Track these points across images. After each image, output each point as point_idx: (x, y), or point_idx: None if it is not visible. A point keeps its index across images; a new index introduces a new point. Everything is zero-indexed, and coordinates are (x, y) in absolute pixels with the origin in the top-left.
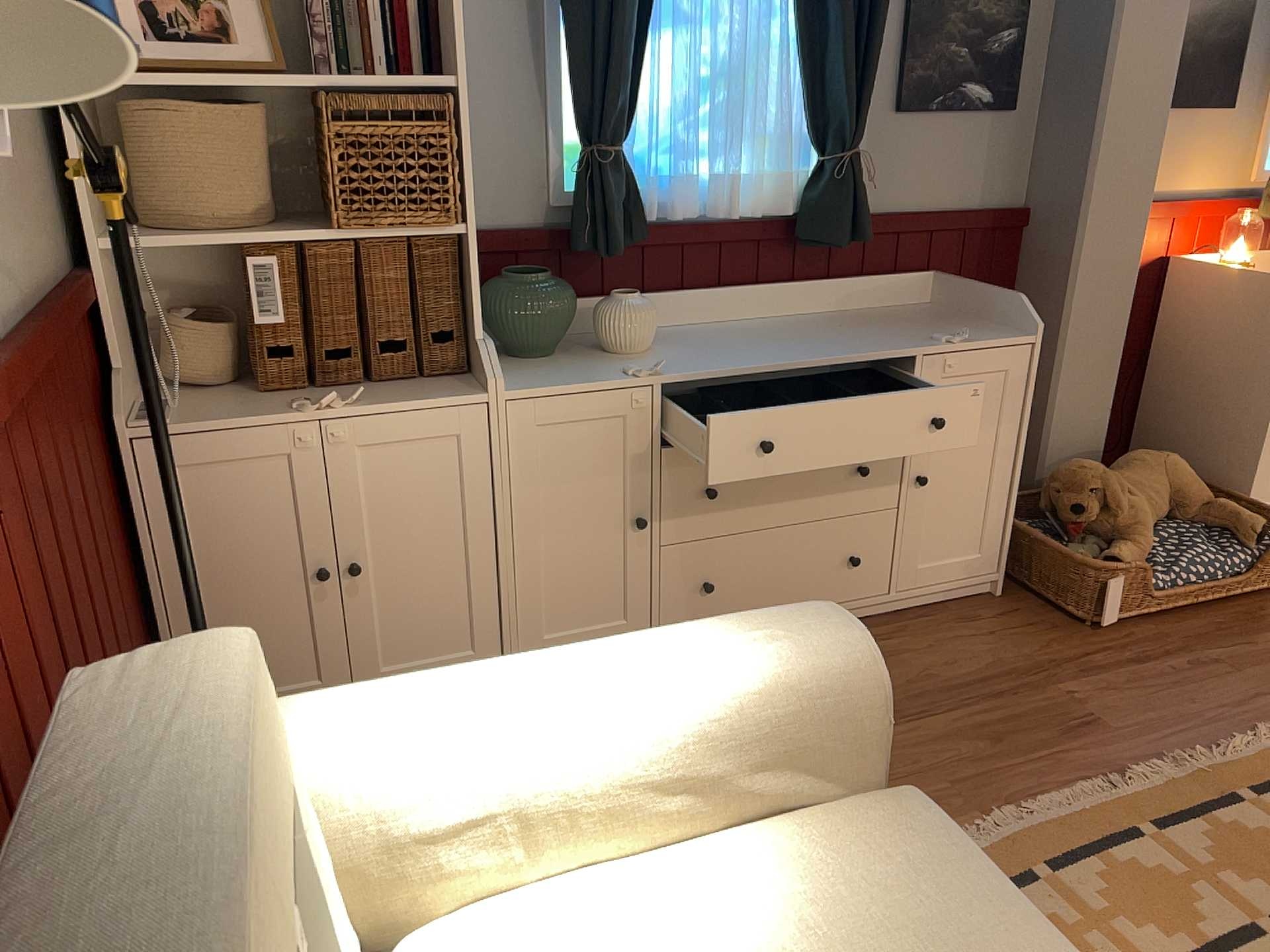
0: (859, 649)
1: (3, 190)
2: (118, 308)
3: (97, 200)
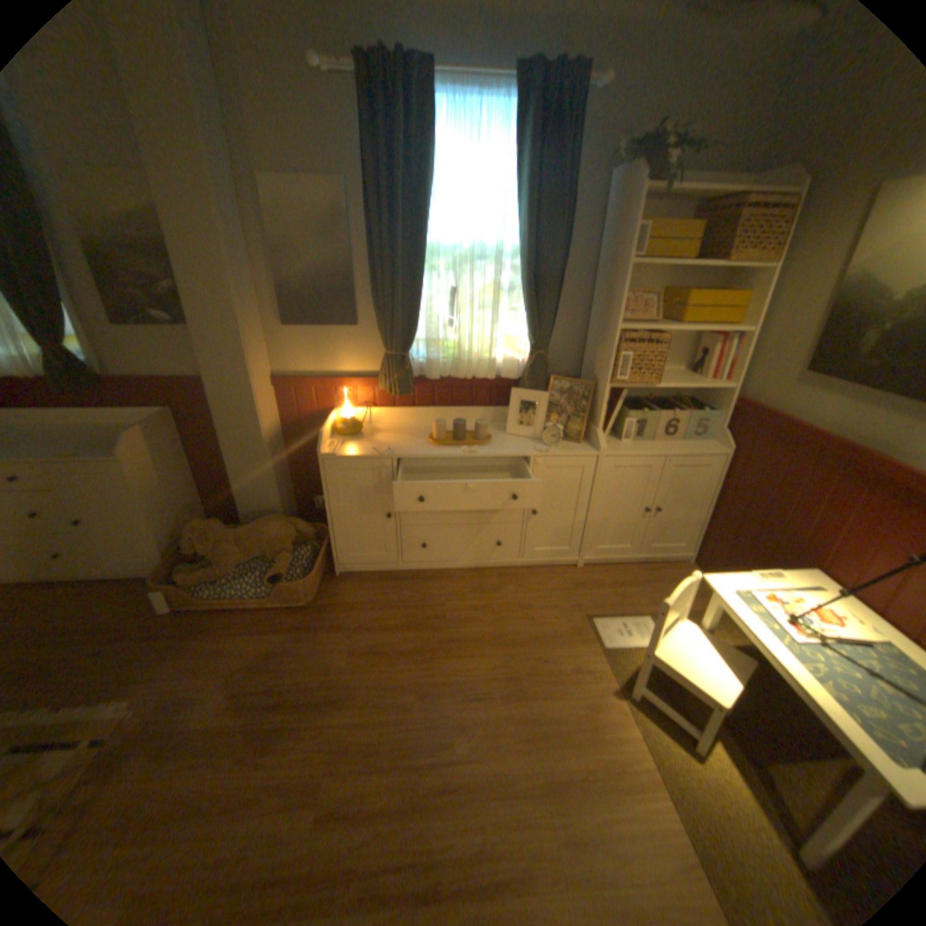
0: None
1: None
2: None
3: None
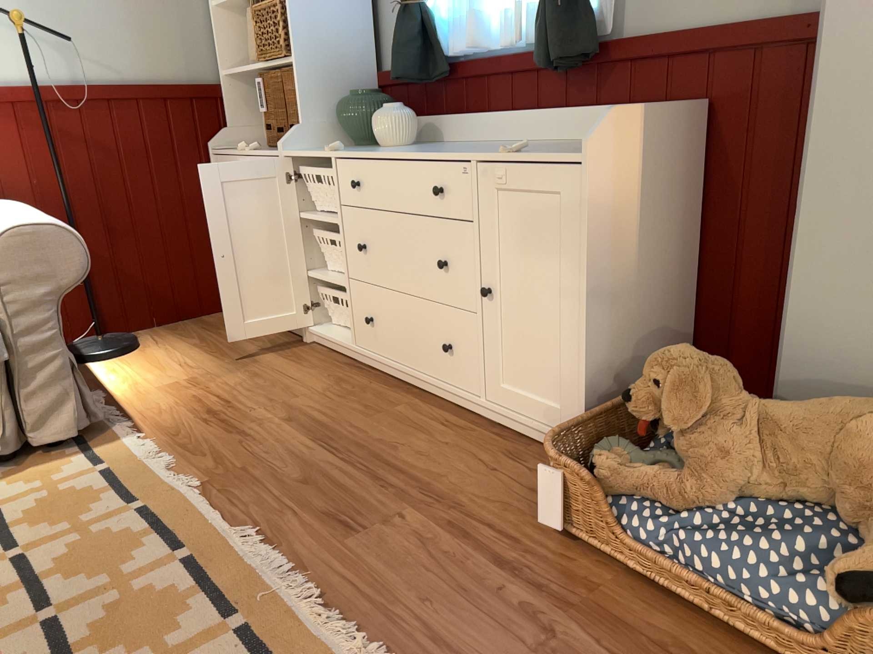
0: (5, 231)
1: (130, 43)
2: (240, 104)
3: (236, 57)
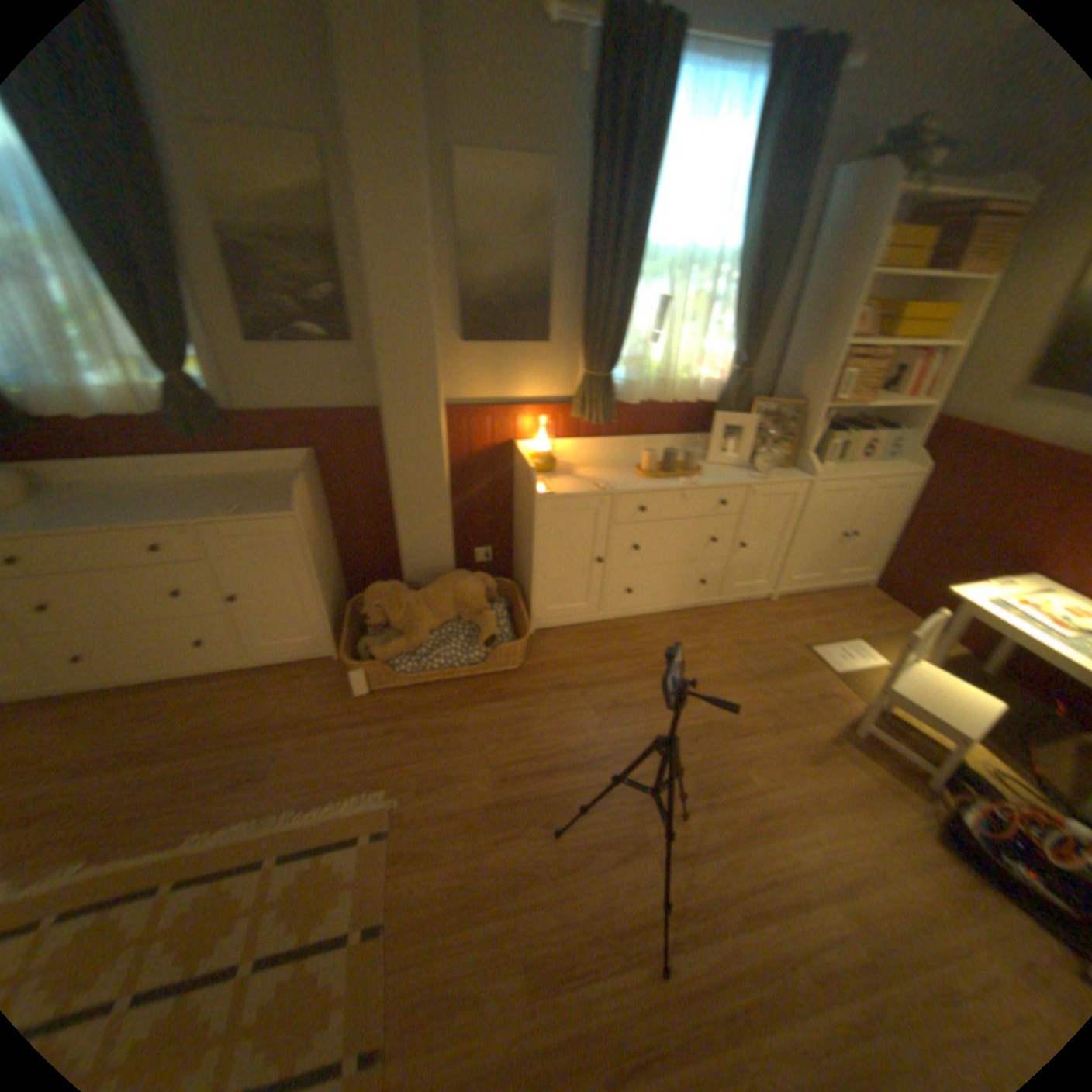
0: None
1: None
2: None
3: None
